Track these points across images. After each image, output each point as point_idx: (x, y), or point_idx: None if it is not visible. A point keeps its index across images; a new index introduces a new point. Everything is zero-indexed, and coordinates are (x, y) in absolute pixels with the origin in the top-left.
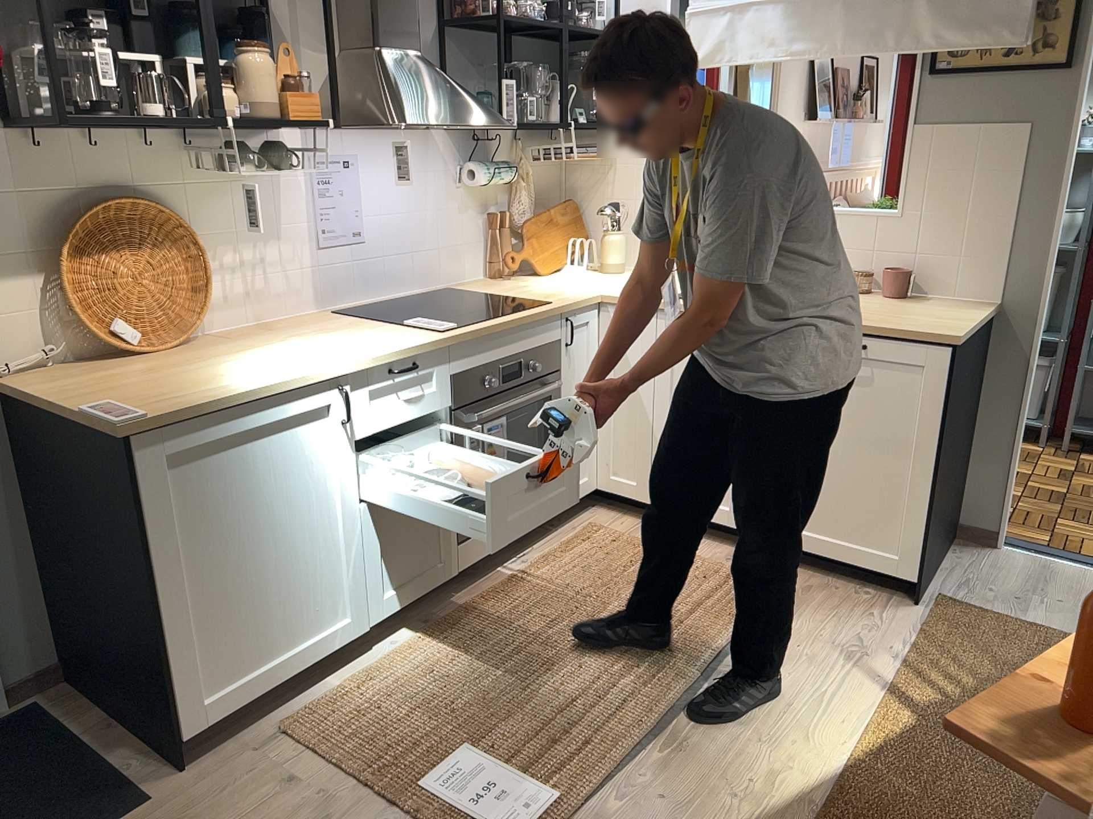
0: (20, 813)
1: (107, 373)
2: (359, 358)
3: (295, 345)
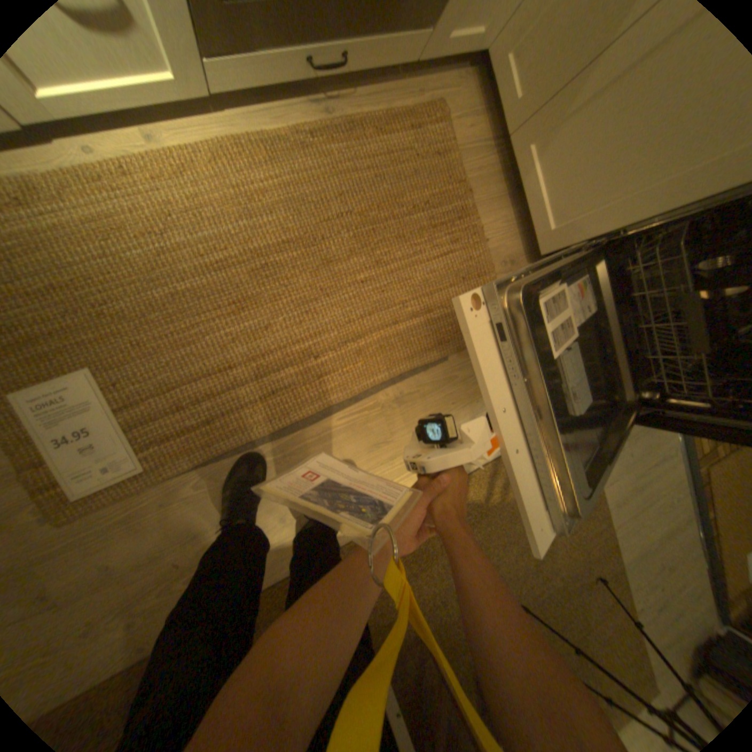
0: None
1: None
2: None
3: None
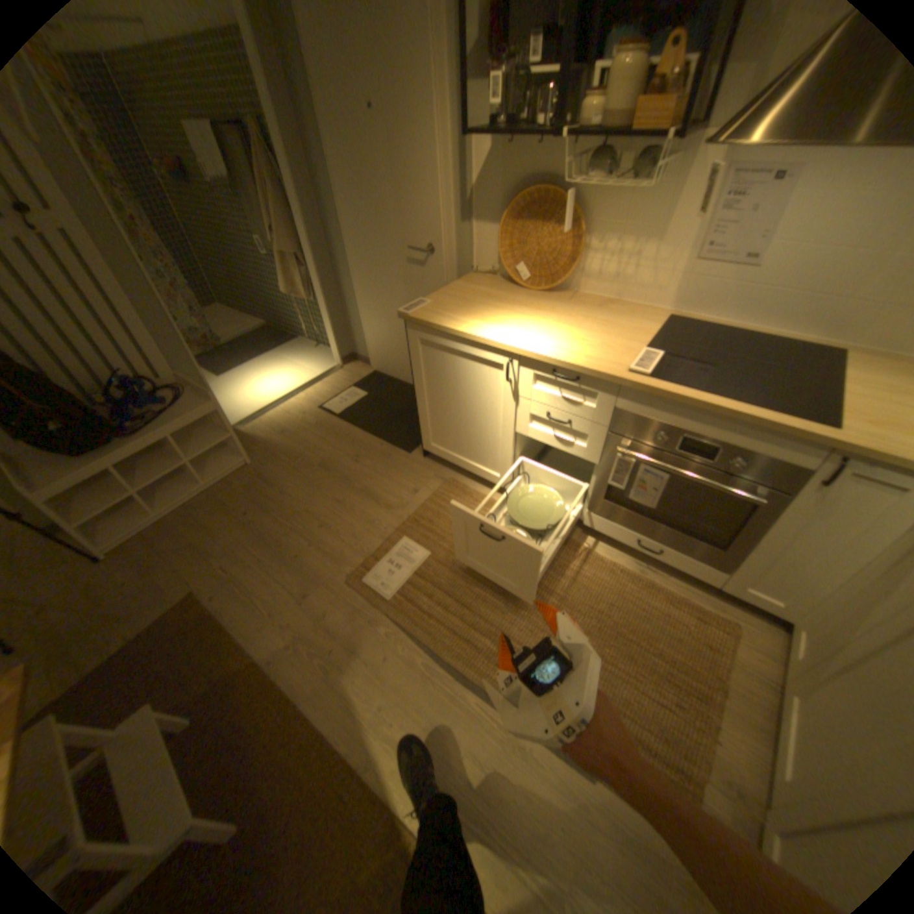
0: (406, 424)
1: (486, 289)
2: (533, 348)
3: (564, 321)
